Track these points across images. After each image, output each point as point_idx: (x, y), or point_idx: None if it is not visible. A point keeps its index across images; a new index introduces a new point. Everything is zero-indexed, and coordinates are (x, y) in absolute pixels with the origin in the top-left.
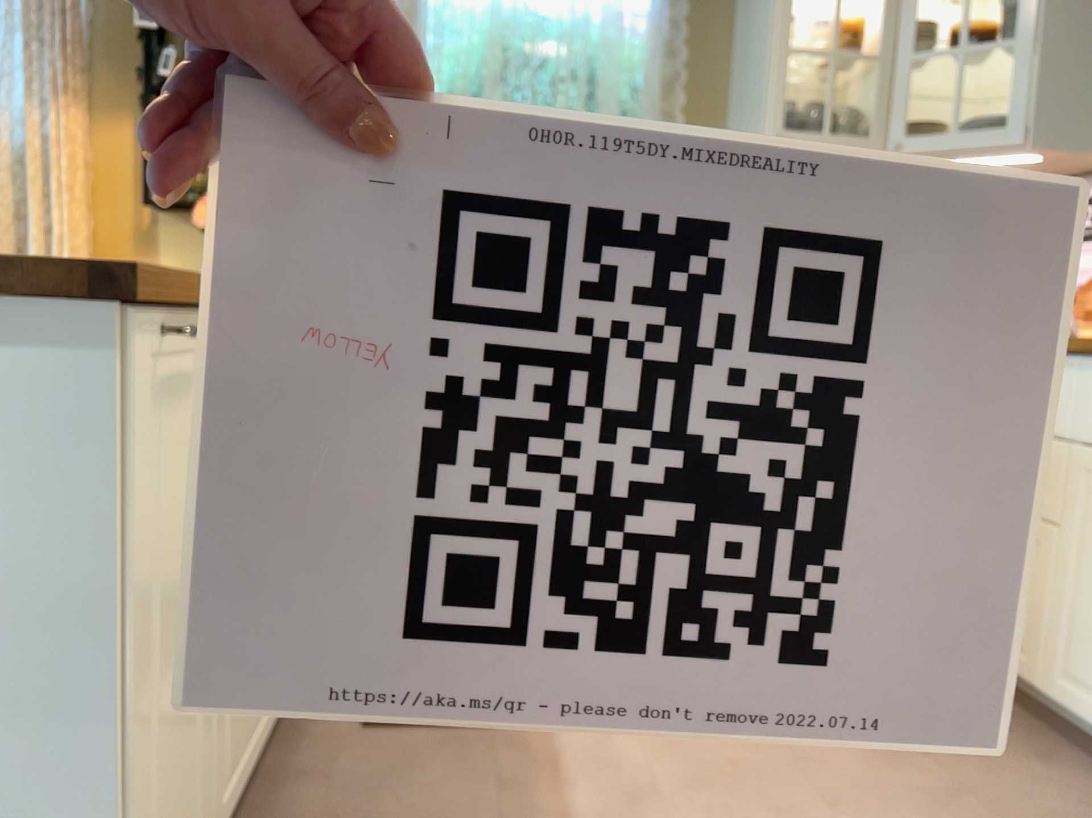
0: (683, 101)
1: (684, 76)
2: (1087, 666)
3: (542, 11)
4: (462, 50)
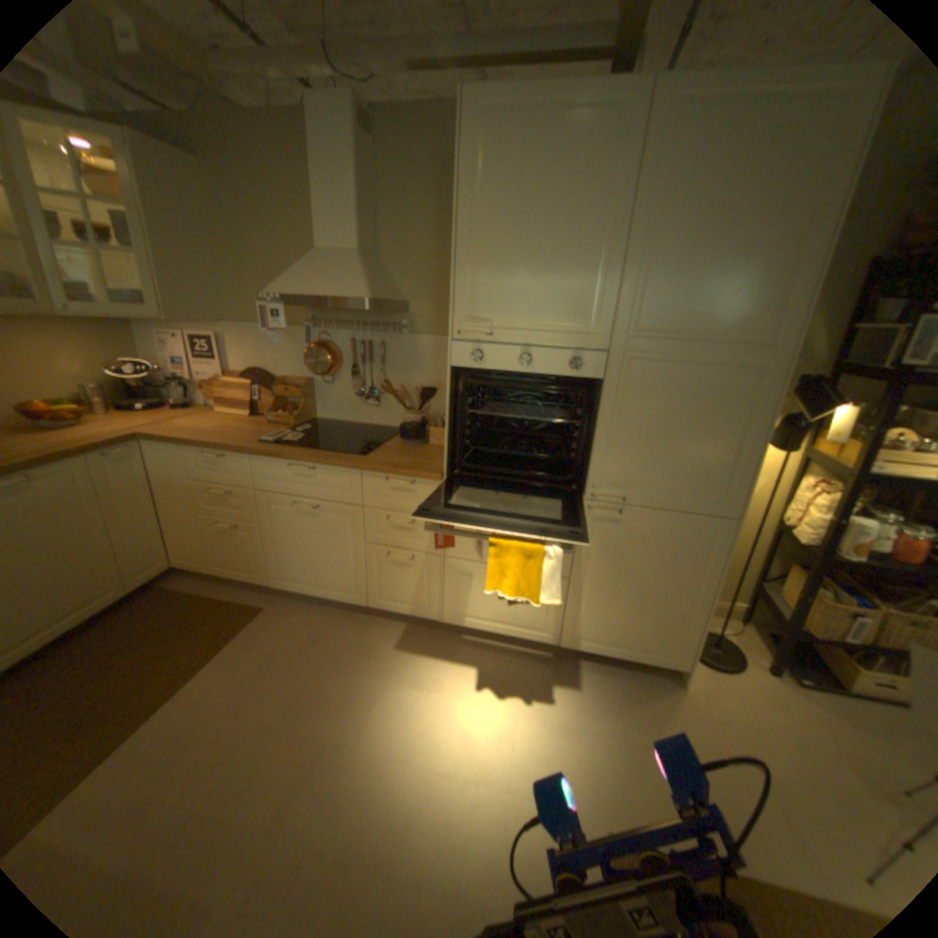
0: None
1: None
2: (284, 572)
3: None
4: None
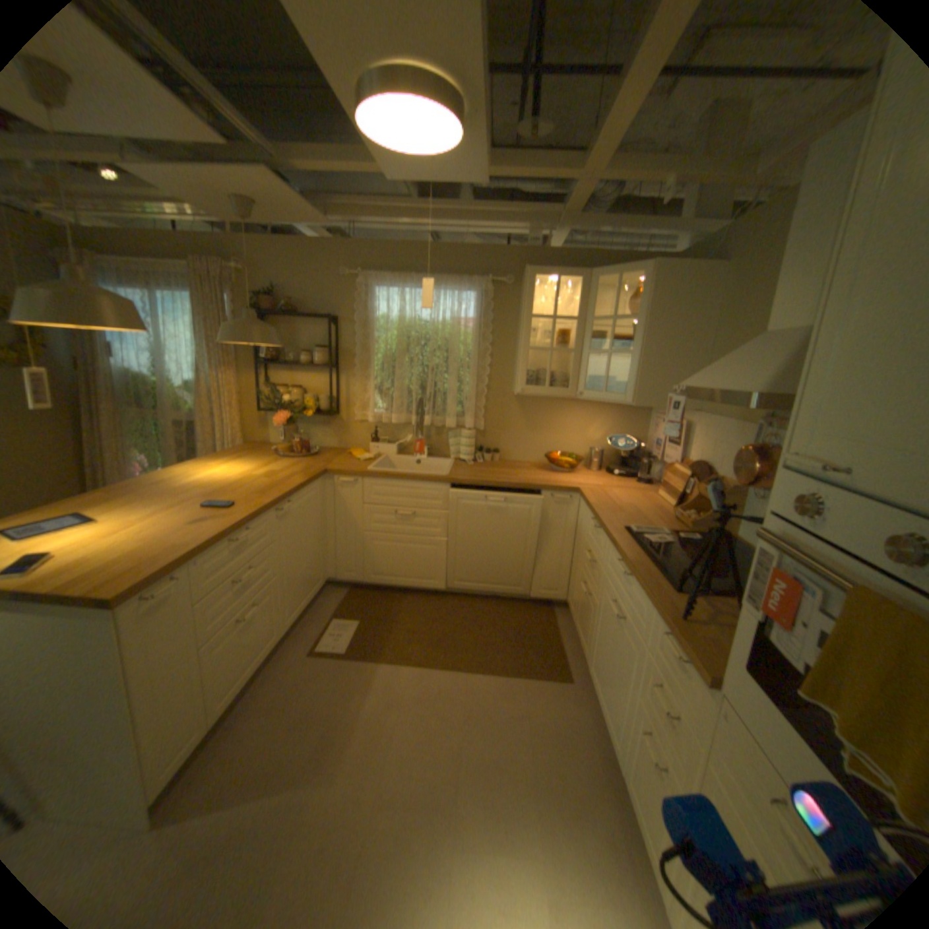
0: (488, 363)
1: (489, 351)
2: (597, 667)
3: (424, 320)
4: (386, 342)
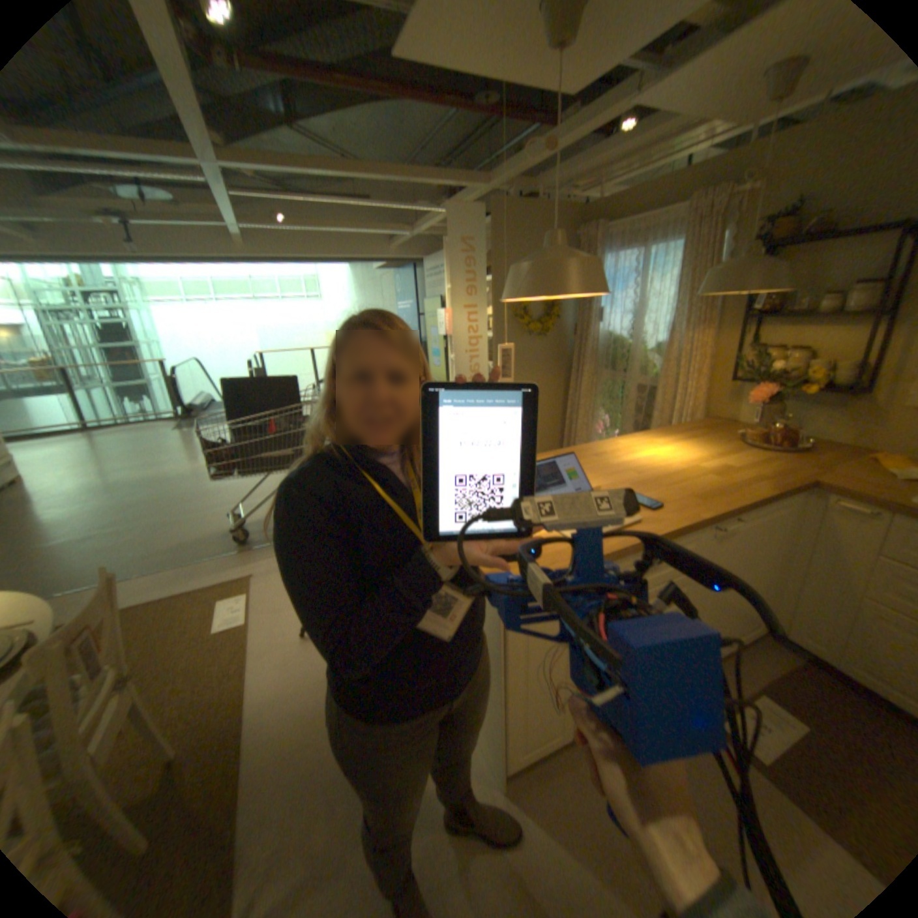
0: None
1: None
2: None
3: None
4: None
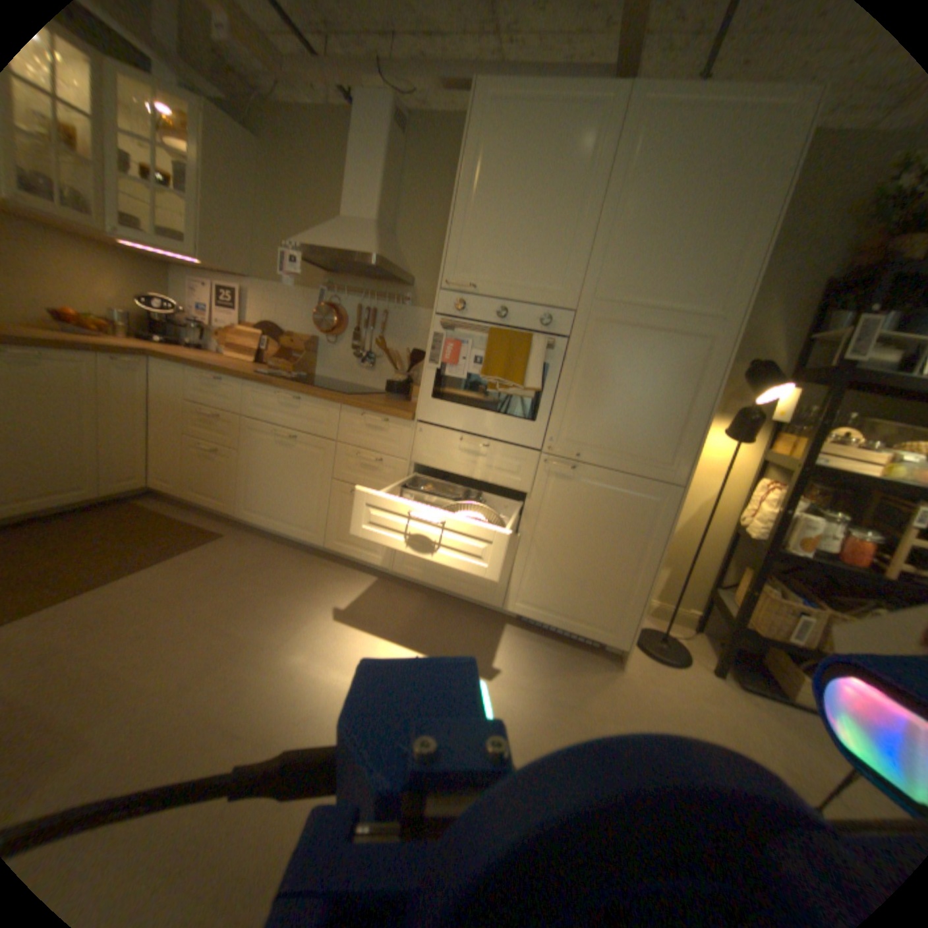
0: None
1: None
2: (251, 503)
3: None
4: None
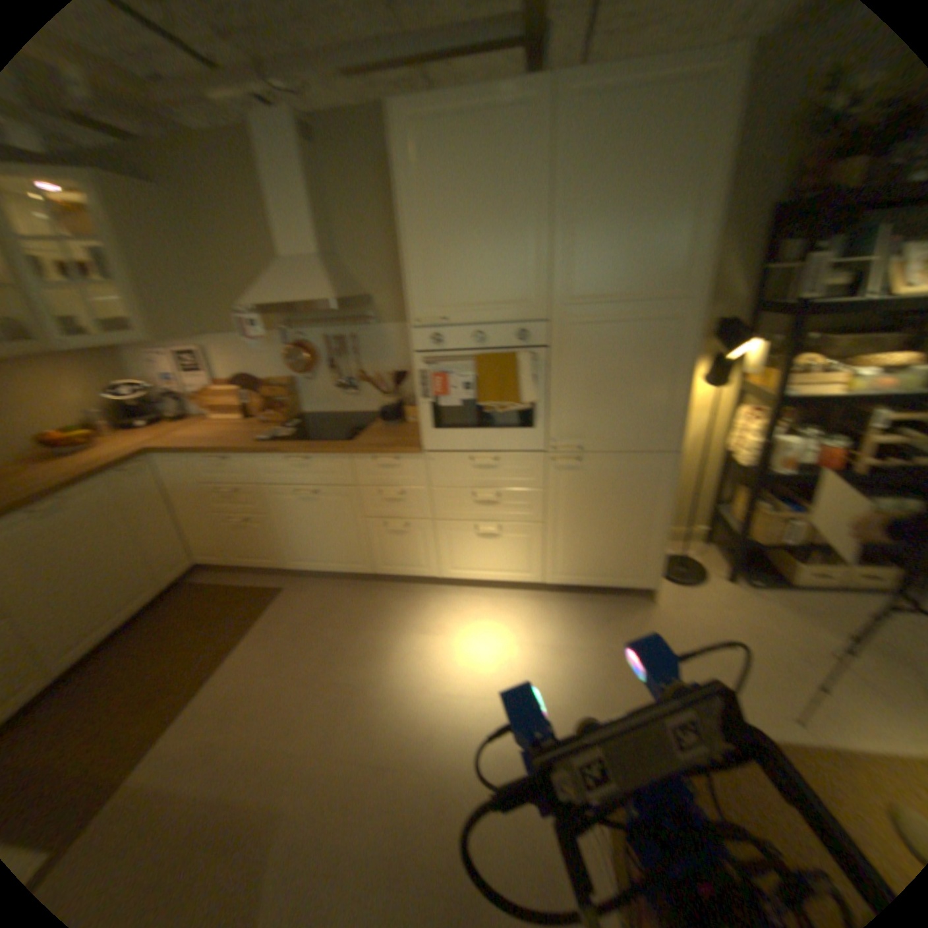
0: None
1: None
2: (291, 554)
3: None
4: None
